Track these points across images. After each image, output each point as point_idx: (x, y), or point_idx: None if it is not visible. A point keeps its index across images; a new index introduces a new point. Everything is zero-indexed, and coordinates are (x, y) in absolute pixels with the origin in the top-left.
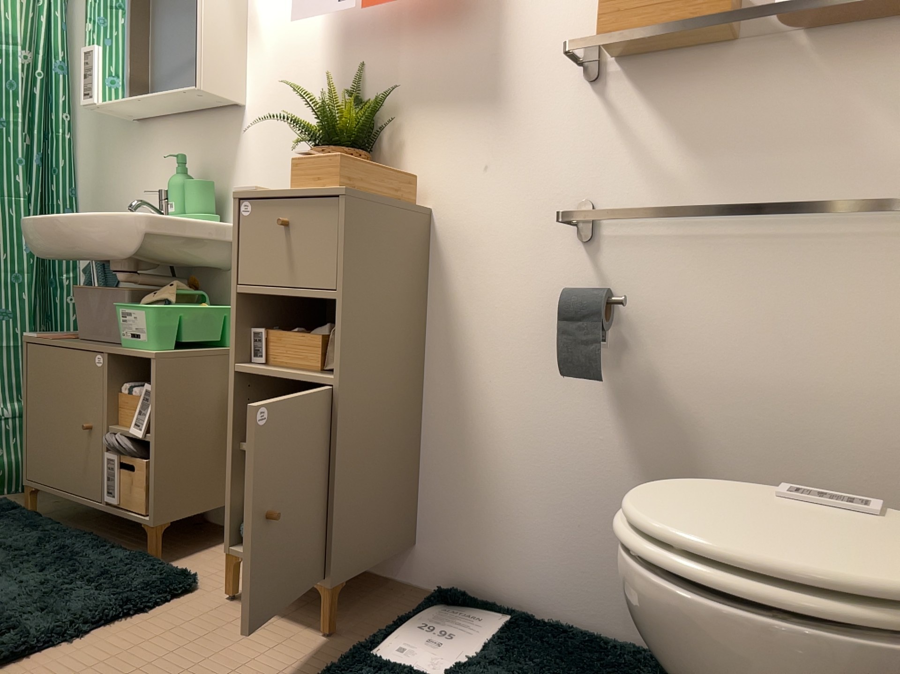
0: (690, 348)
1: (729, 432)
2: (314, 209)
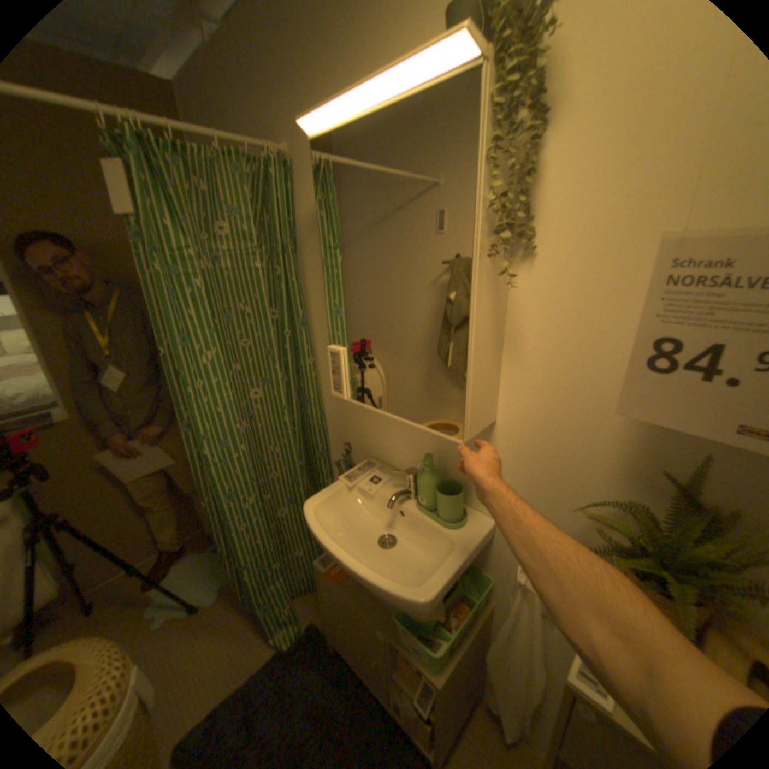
0: None
1: None
2: None
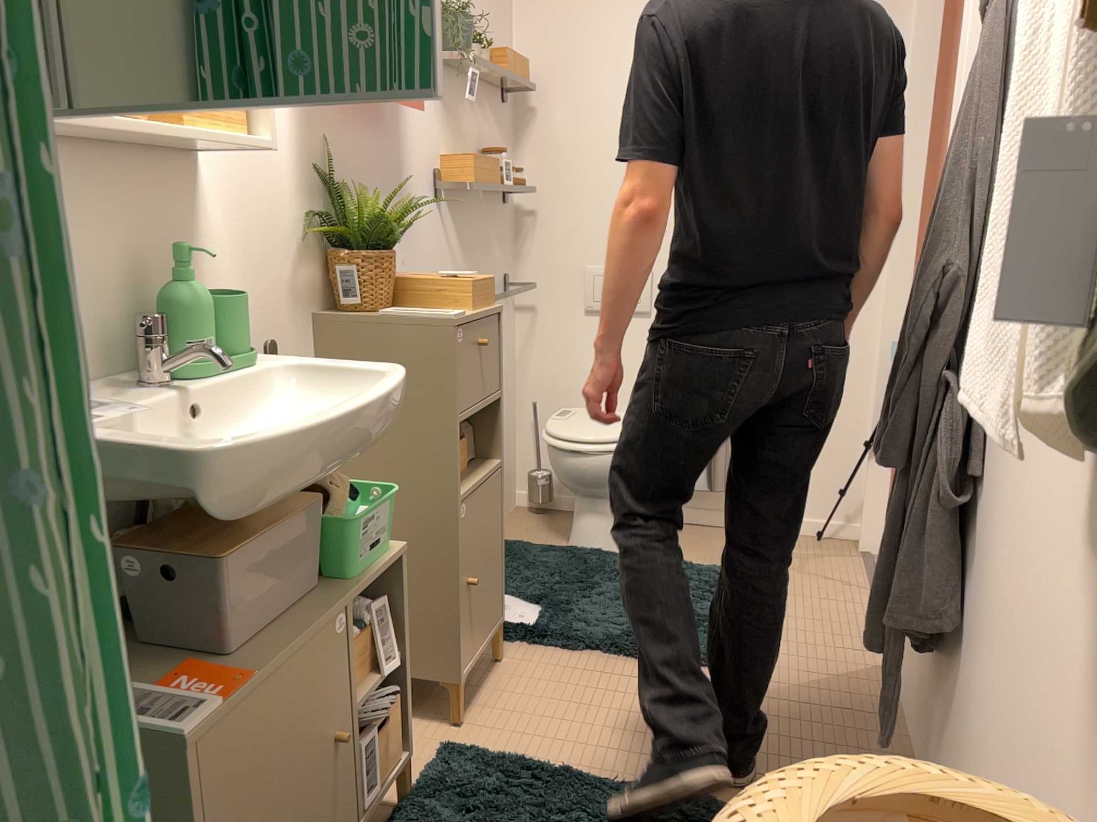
0: None
1: None
2: (492, 328)
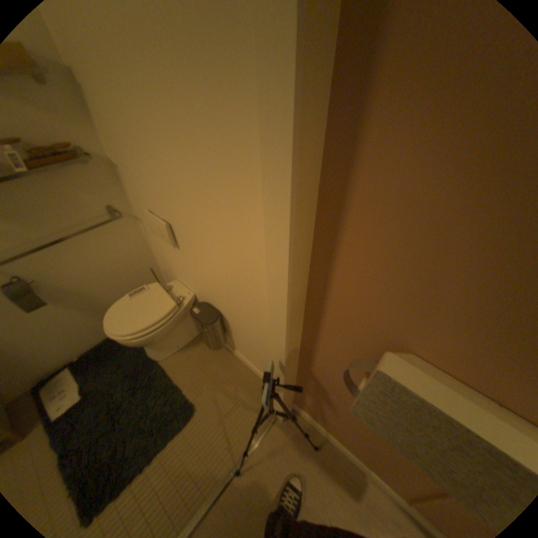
0: (62, 276)
1: (90, 286)
2: None
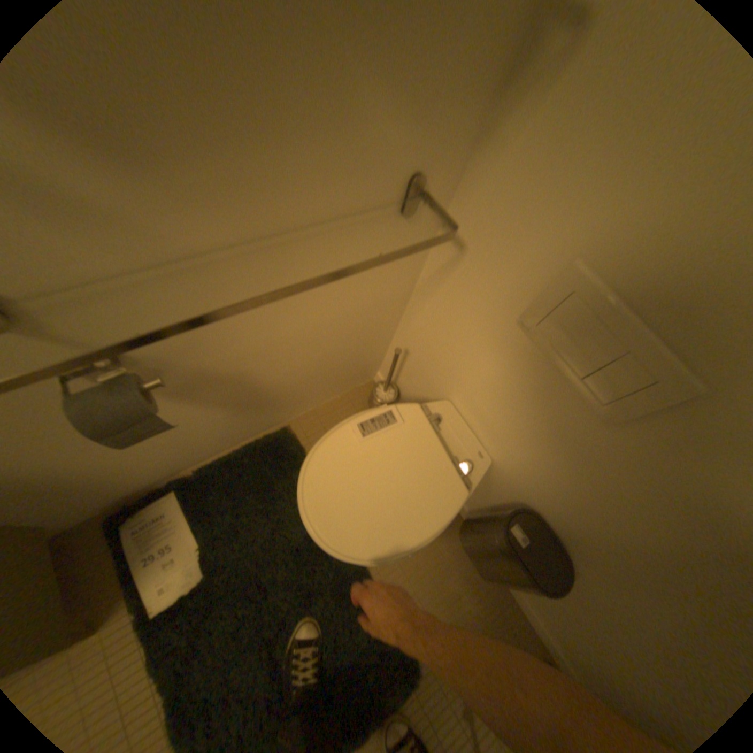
0: (220, 342)
1: (266, 362)
2: None
